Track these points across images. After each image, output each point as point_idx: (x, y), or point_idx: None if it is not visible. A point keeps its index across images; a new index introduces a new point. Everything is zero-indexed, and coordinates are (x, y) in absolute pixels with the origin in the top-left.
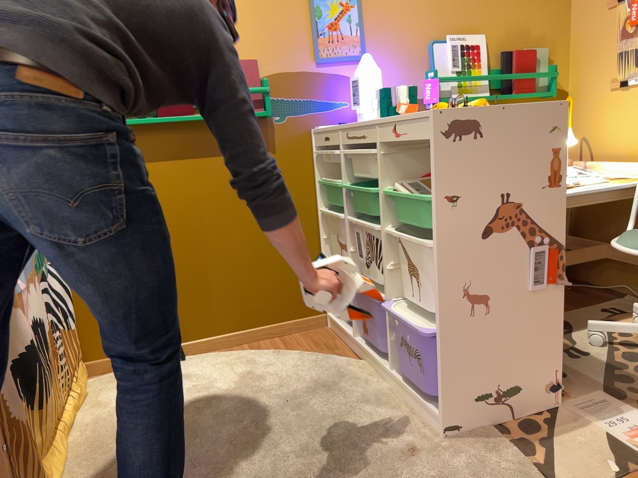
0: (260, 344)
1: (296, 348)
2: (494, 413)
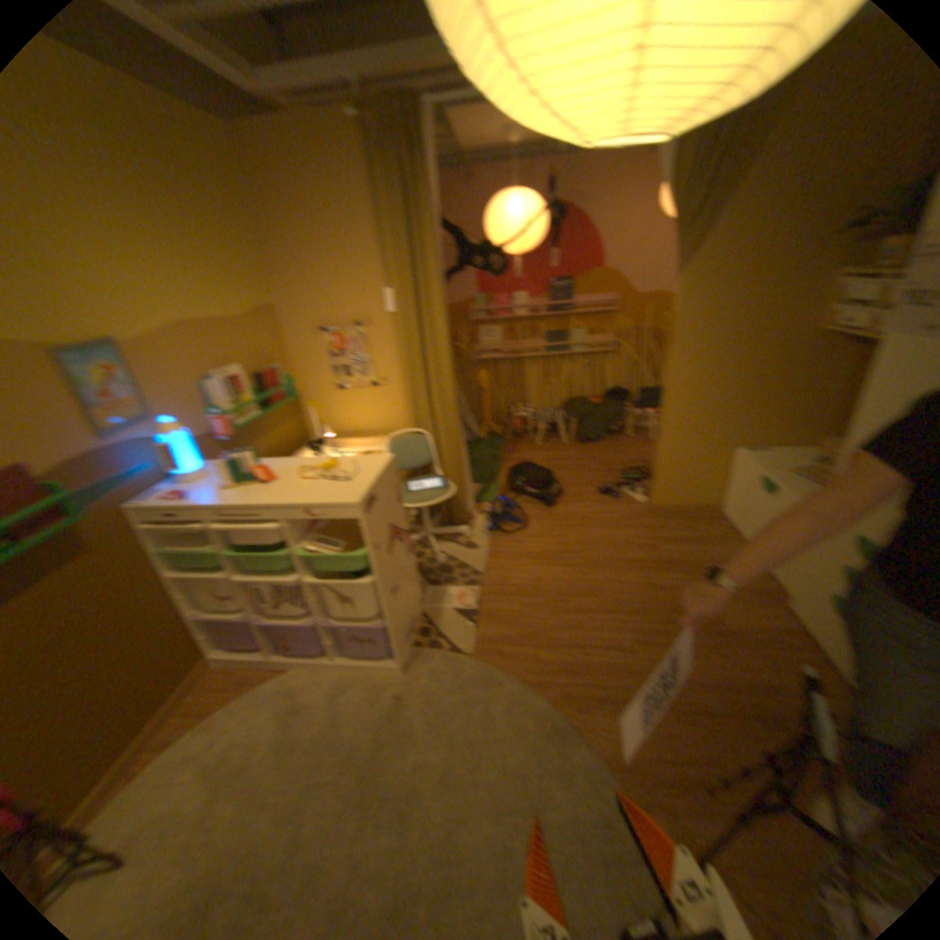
0: (165, 737)
1: (212, 709)
2: (412, 639)
